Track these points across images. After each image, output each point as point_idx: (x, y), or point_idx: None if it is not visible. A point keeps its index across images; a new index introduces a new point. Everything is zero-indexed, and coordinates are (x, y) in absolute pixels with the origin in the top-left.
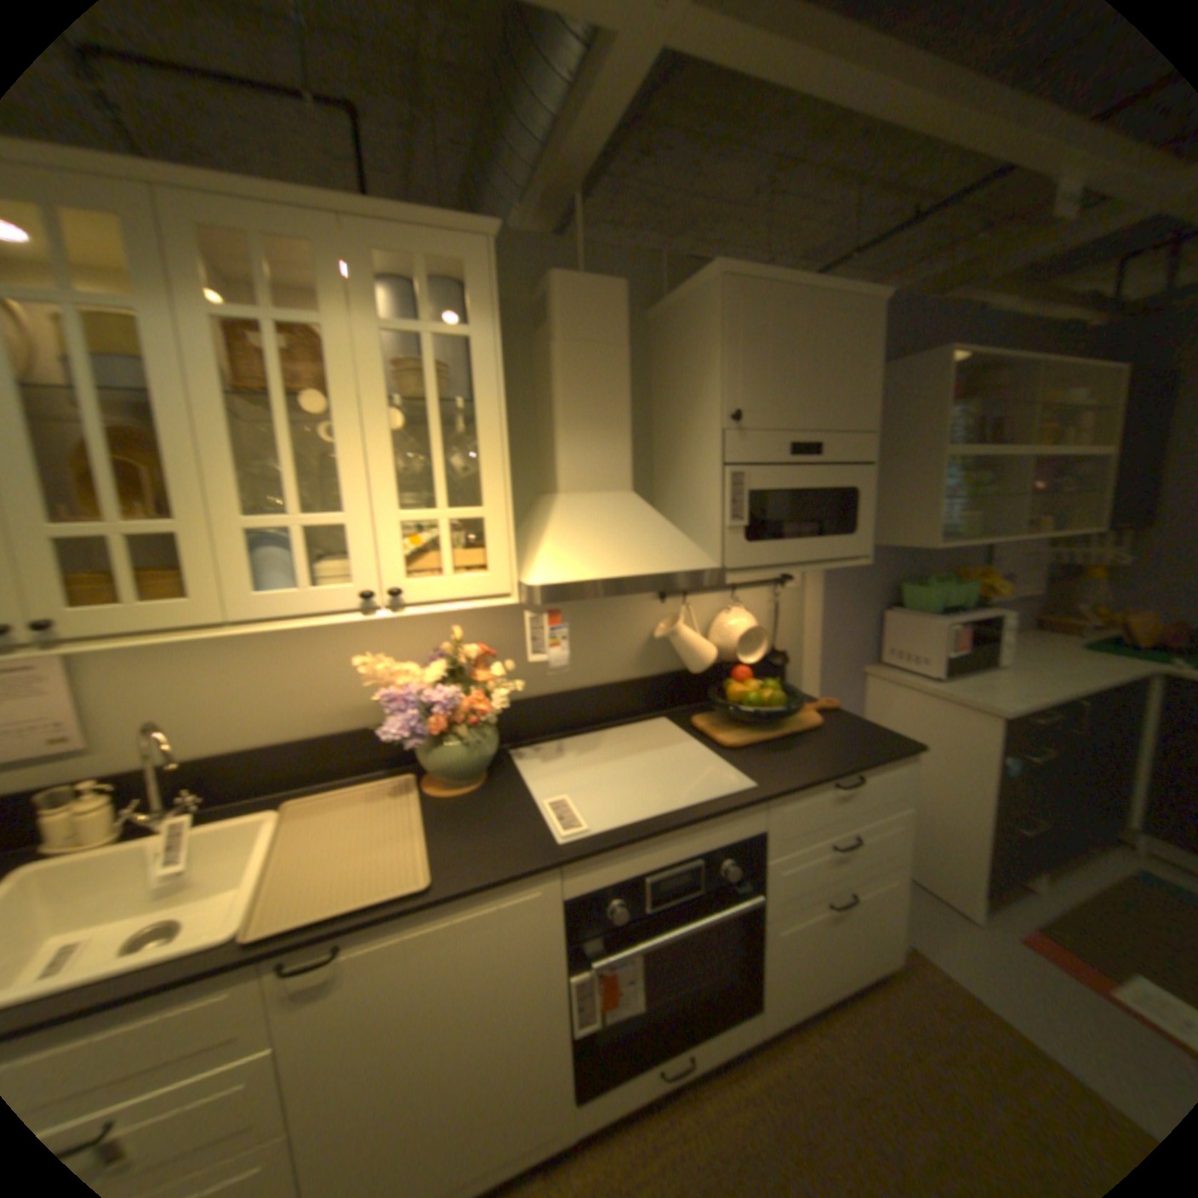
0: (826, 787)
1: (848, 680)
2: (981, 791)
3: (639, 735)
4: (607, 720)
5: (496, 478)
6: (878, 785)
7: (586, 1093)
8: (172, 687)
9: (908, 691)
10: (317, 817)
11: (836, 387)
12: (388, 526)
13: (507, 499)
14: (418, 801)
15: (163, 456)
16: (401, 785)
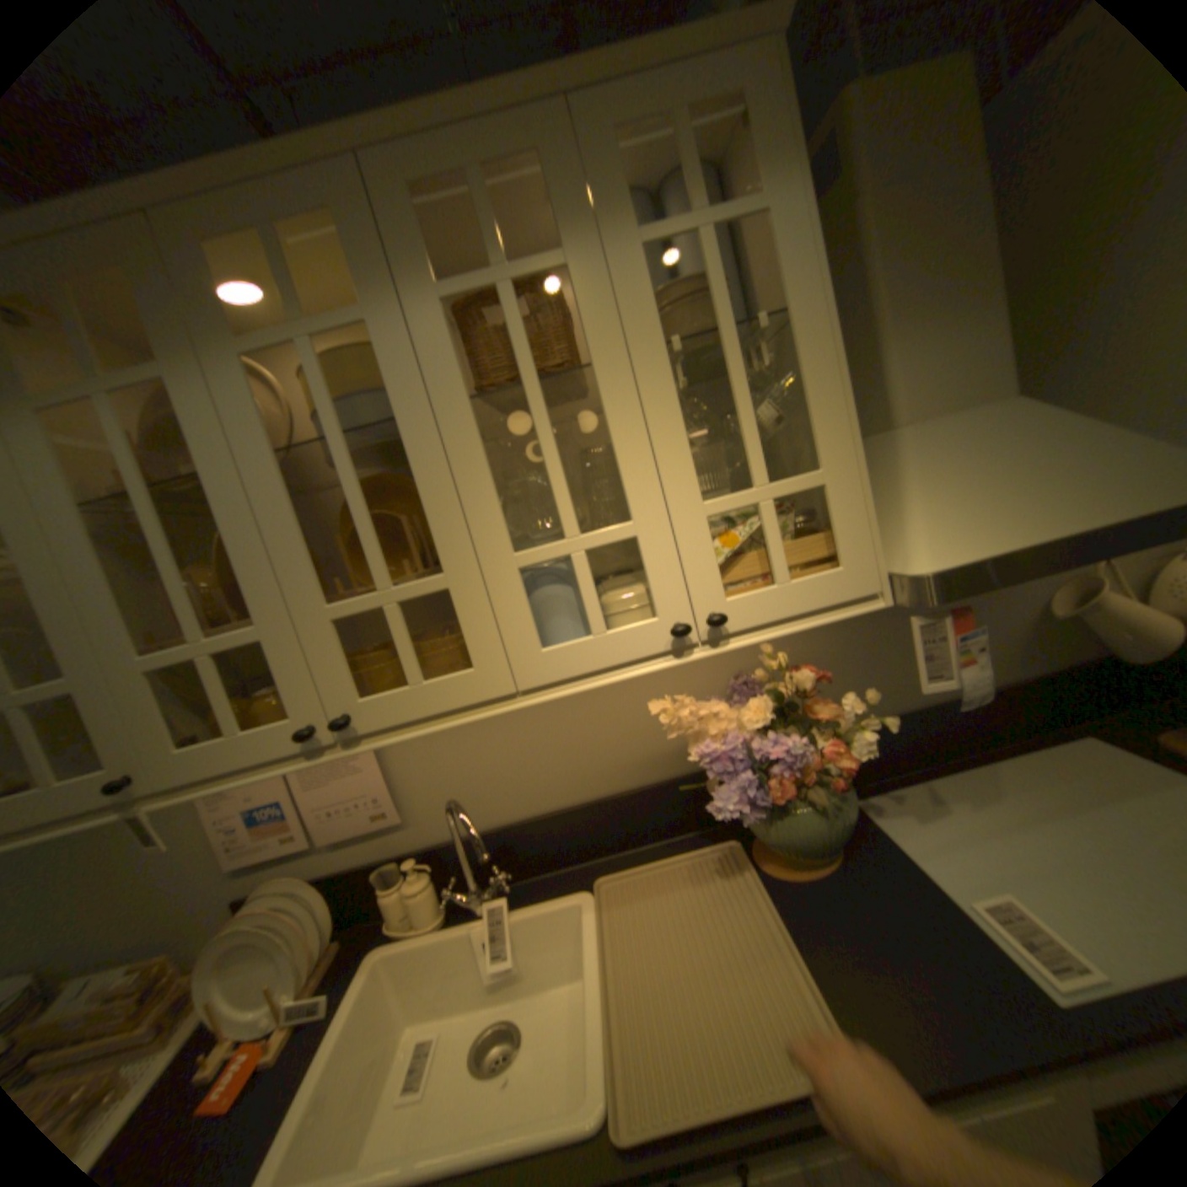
0: None
1: None
2: None
3: (1064, 771)
4: (991, 746)
5: (838, 419)
6: None
7: None
8: (467, 752)
9: None
10: (644, 907)
11: None
12: (695, 527)
13: (858, 448)
14: (764, 888)
15: (424, 497)
16: (730, 859)
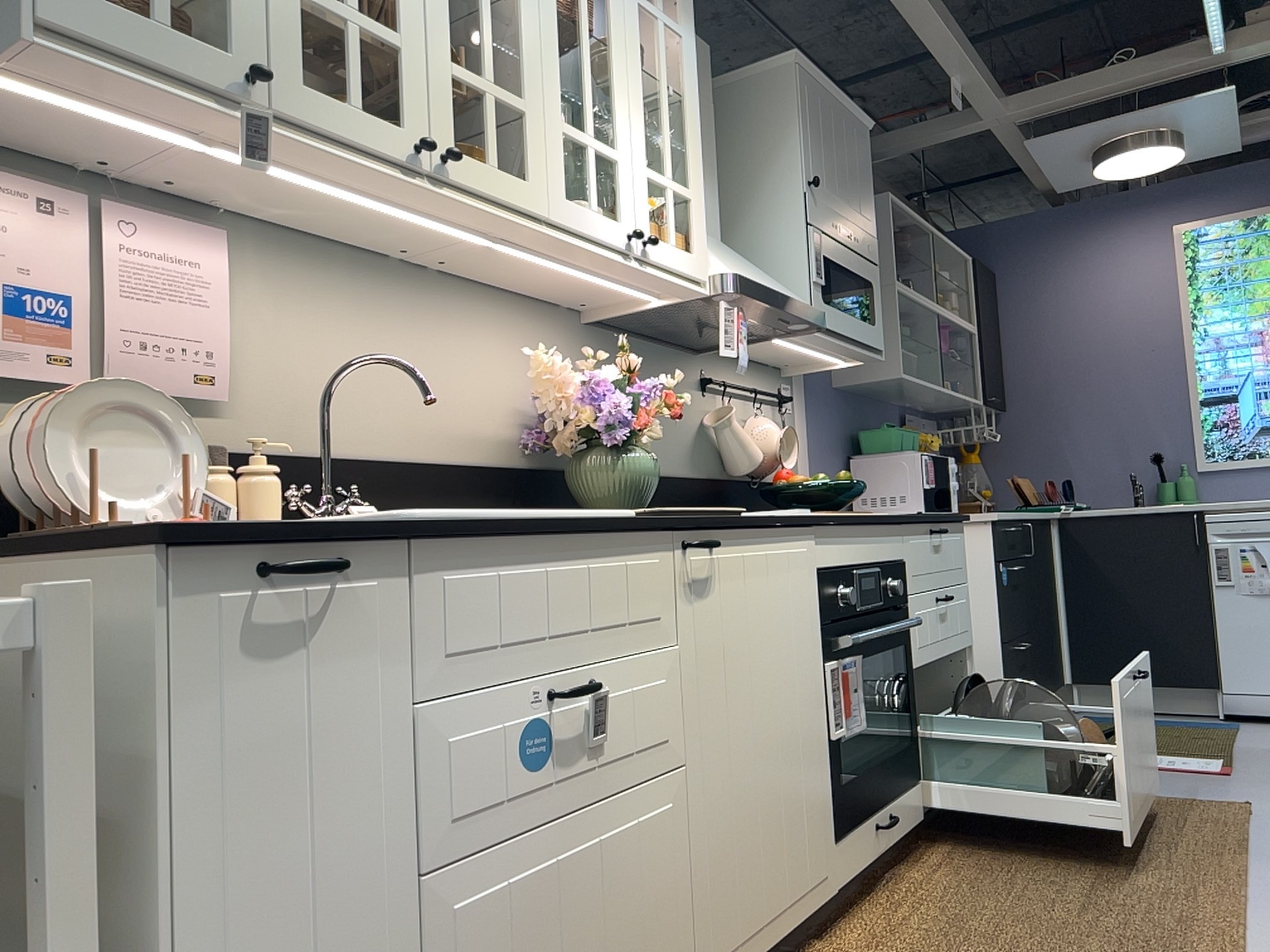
0: (928, 529)
1: None
2: (984, 606)
3: None
4: None
5: (699, 168)
6: (951, 544)
7: (841, 825)
8: (318, 351)
9: None
10: None
11: (856, 190)
12: (643, 180)
13: (703, 192)
14: None
15: (525, 43)
16: None
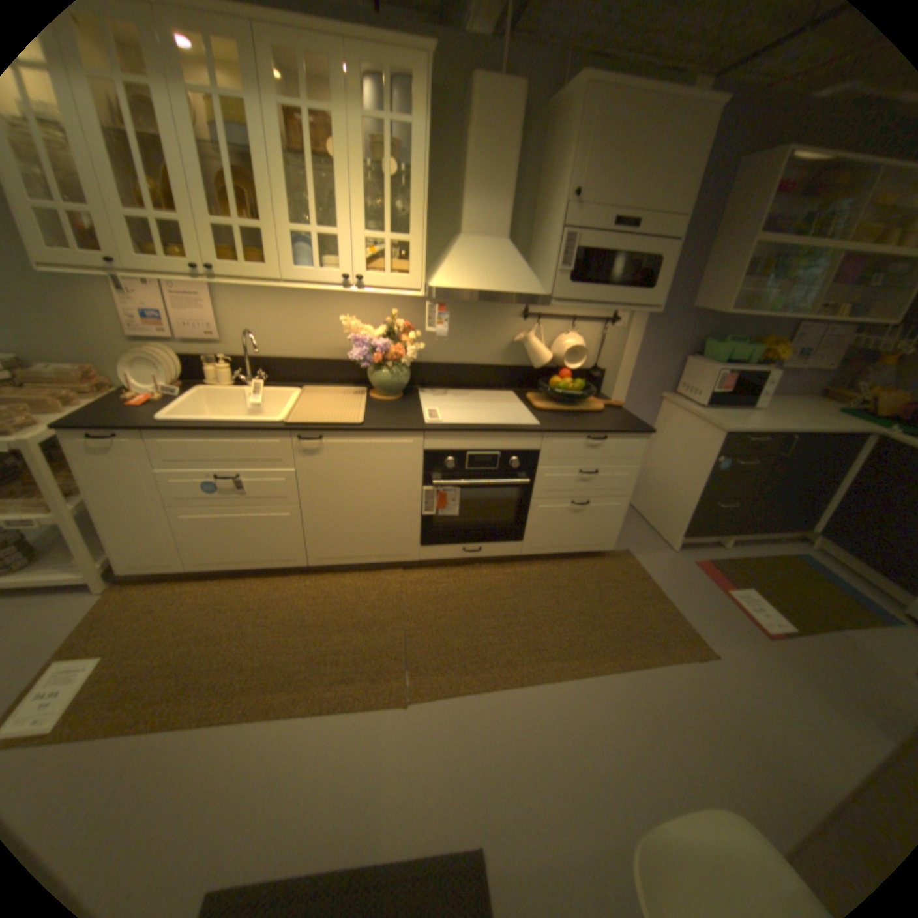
0: (582, 437)
1: (649, 400)
2: (701, 476)
3: (494, 398)
4: (480, 387)
5: (420, 220)
6: (618, 445)
7: (427, 542)
8: (259, 319)
9: (683, 411)
10: (321, 396)
11: (662, 178)
12: (361, 242)
13: (425, 234)
14: (368, 399)
15: (260, 189)
16: (361, 393)
